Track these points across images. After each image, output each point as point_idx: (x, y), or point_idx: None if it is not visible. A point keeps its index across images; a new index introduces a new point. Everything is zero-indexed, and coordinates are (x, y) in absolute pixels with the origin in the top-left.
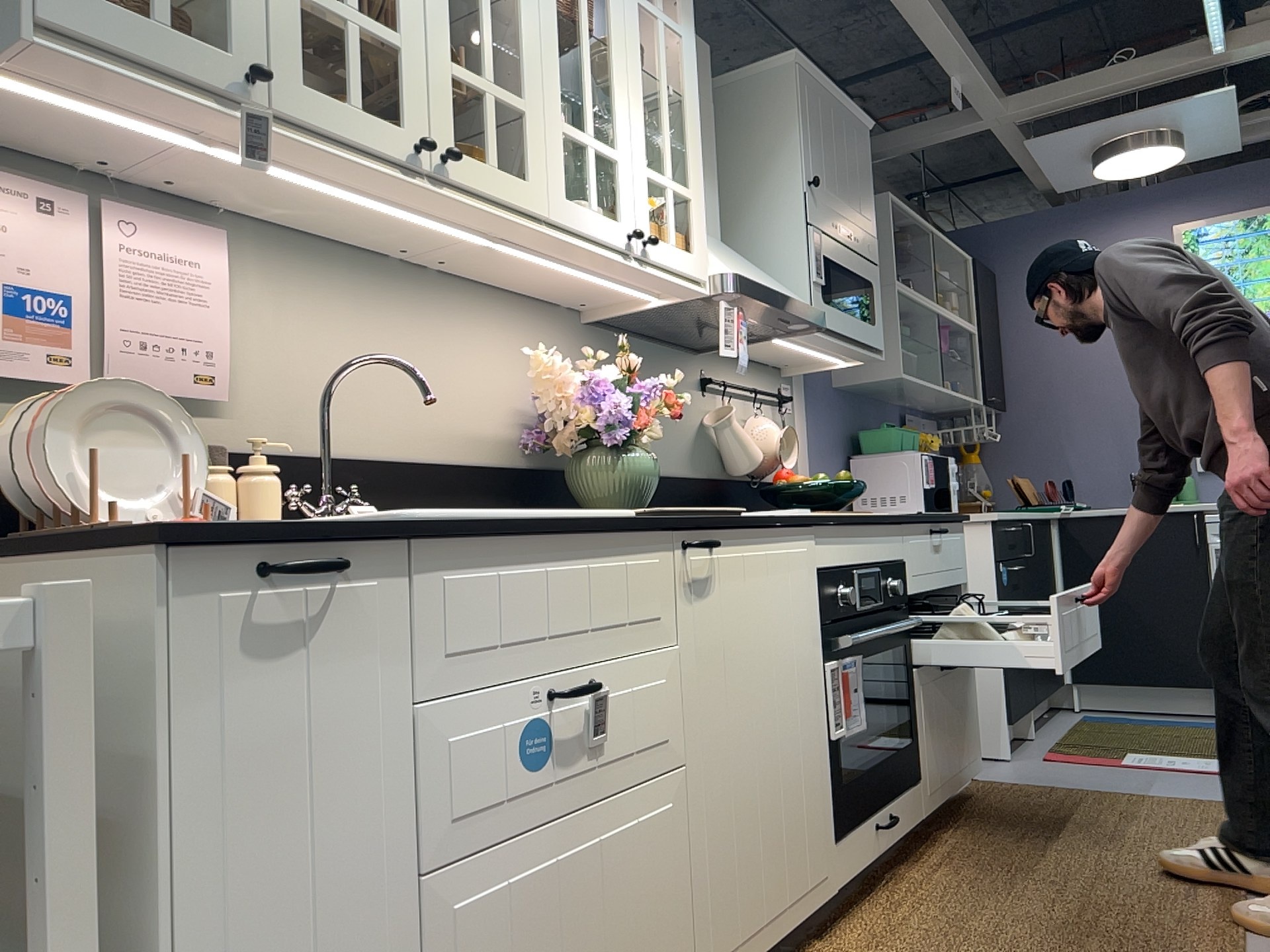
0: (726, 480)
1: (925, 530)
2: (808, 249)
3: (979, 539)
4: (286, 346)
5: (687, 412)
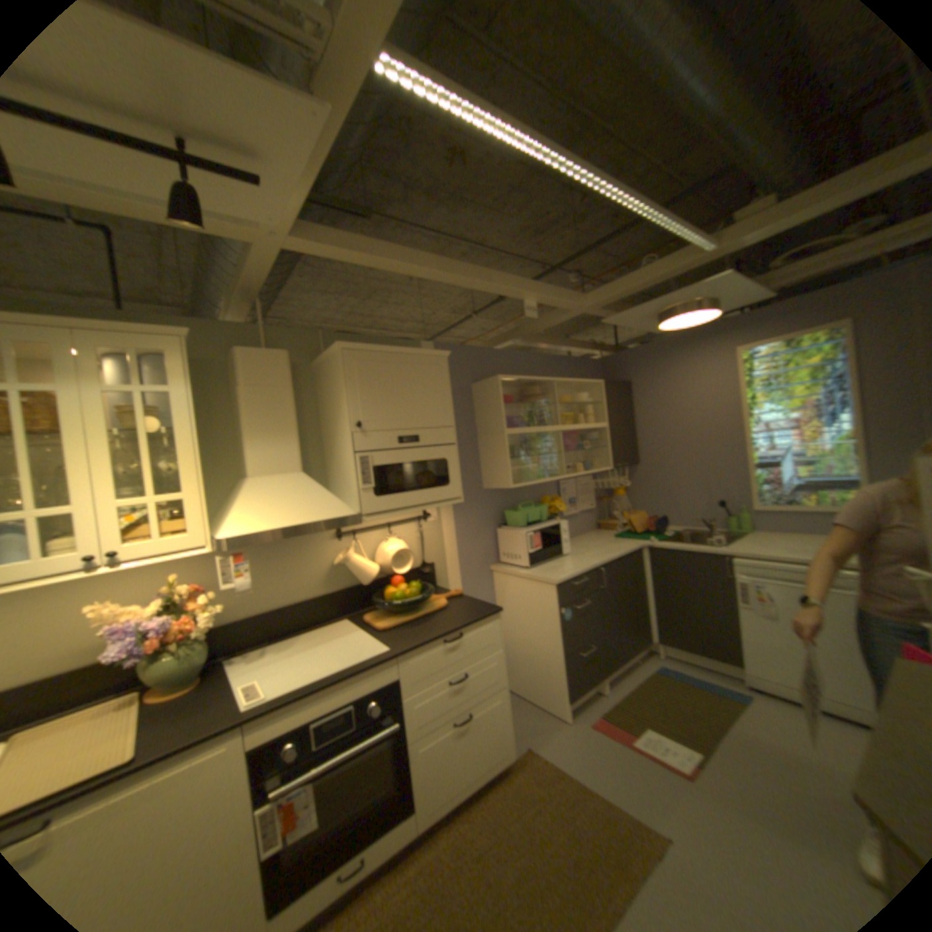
0: (359, 584)
1: (431, 646)
2: (354, 469)
3: (549, 593)
4: None
5: (316, 557)
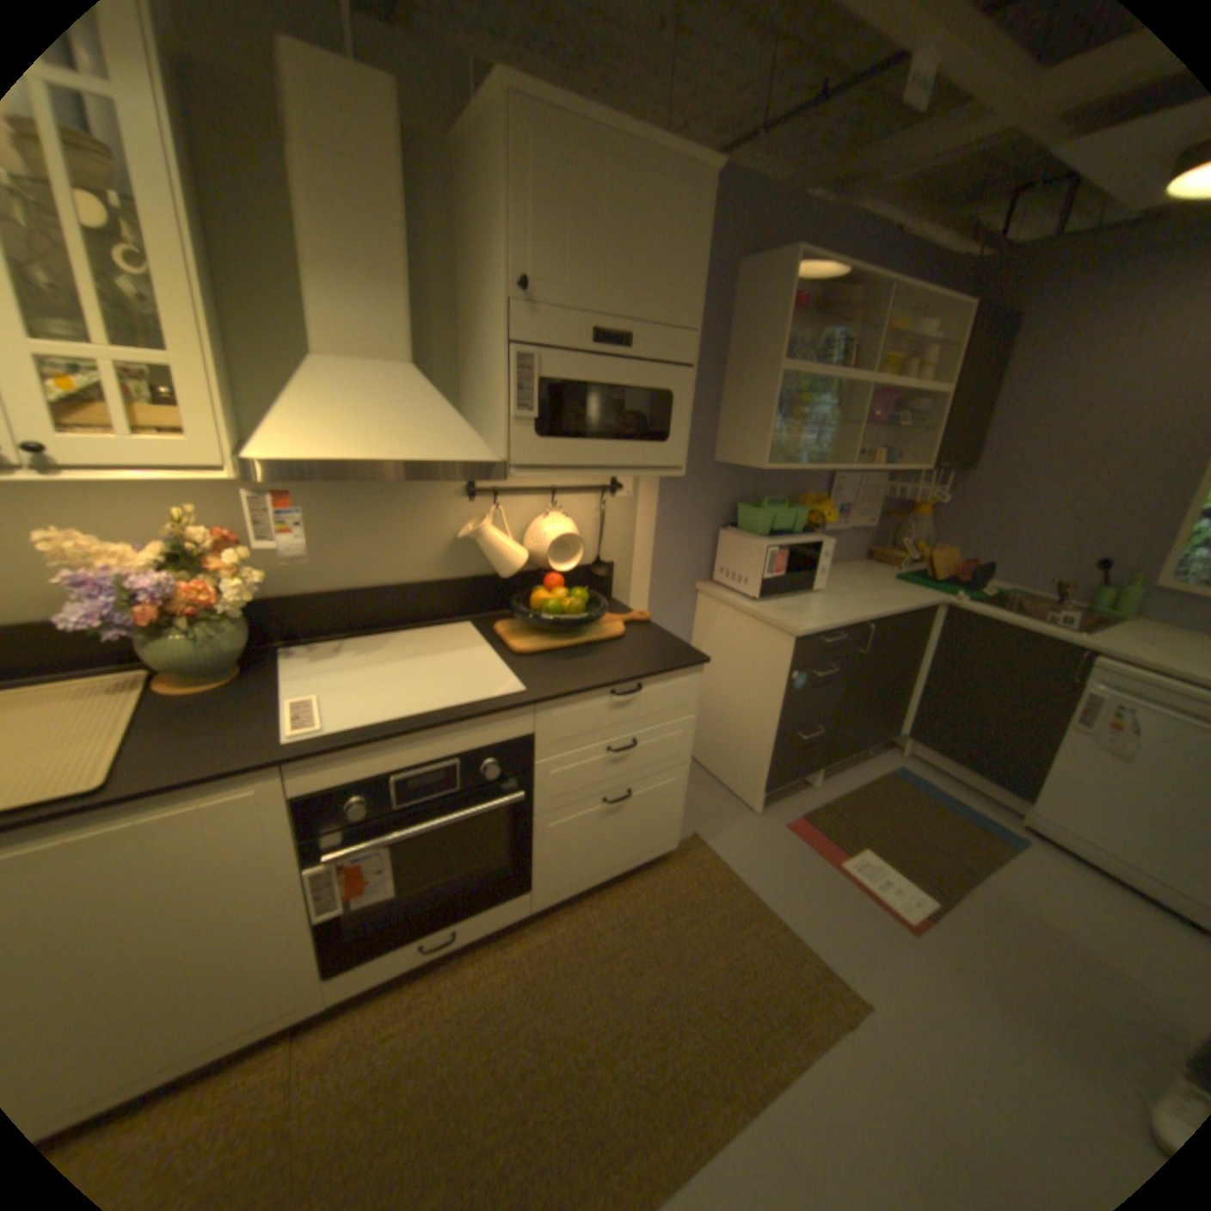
0: (497, 575)
1: (592, 695)
2: (507, 376)
3: (783, 645)
4: None
5: (435, 522)
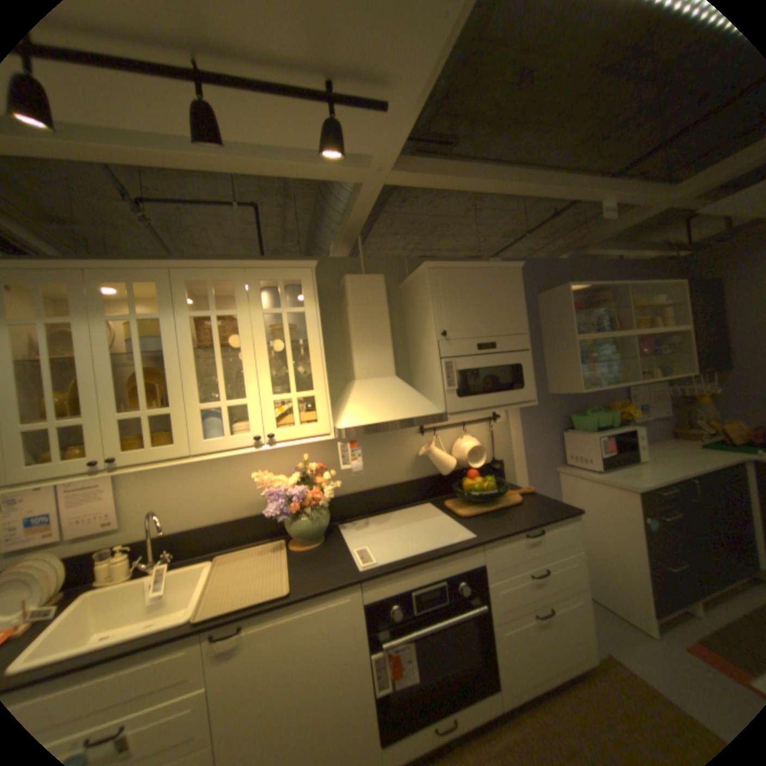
0: (439, 475)
1: (515, 539)
2: (440, 373)
3: (632, 501)
4: (148, 497)
5: (405, 449)
